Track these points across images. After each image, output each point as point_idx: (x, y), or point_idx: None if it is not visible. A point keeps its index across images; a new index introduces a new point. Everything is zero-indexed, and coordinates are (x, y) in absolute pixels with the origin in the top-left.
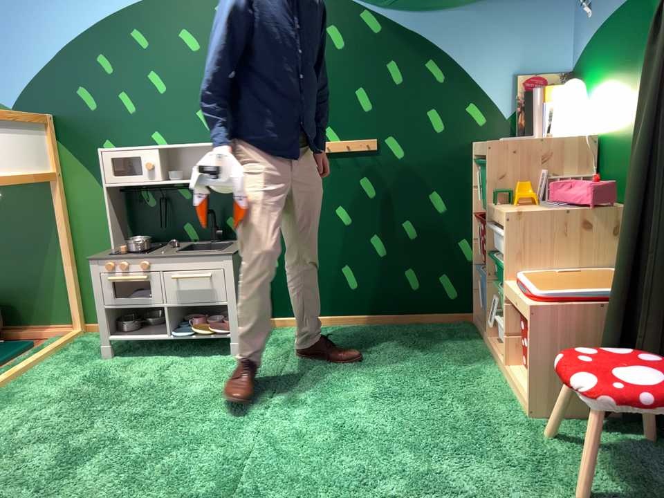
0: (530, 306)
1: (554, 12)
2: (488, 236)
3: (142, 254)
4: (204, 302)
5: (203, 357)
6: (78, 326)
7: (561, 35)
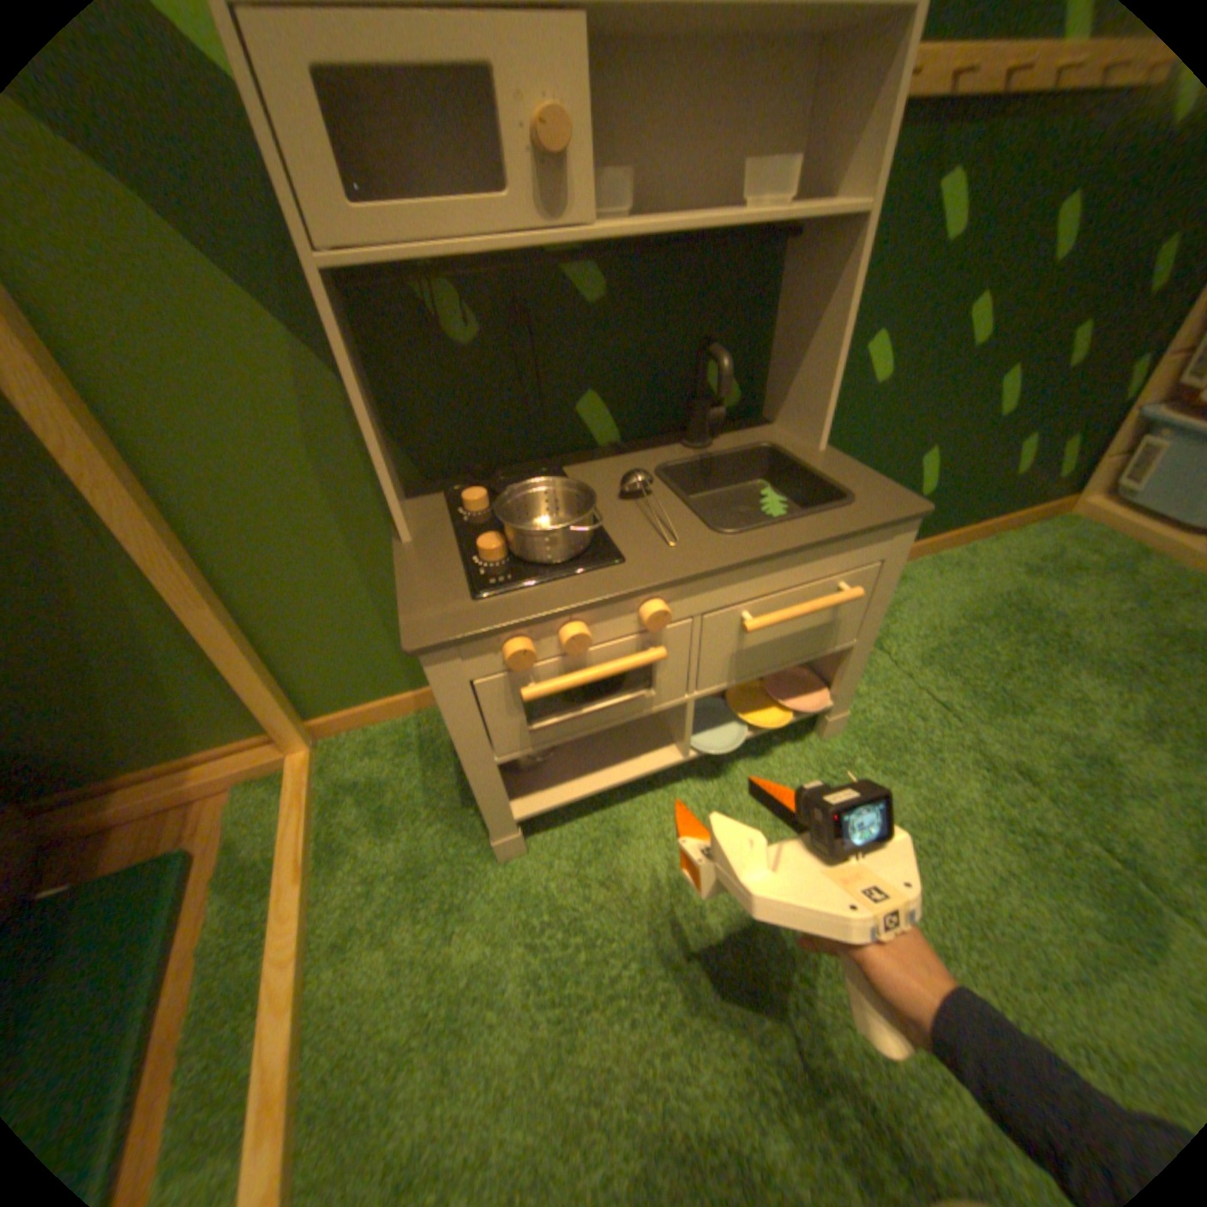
0: None
1: None
2: None
3: (612, 566)
4: (804, 657)
5: (757, 762)
6: (299, 744)
7: None
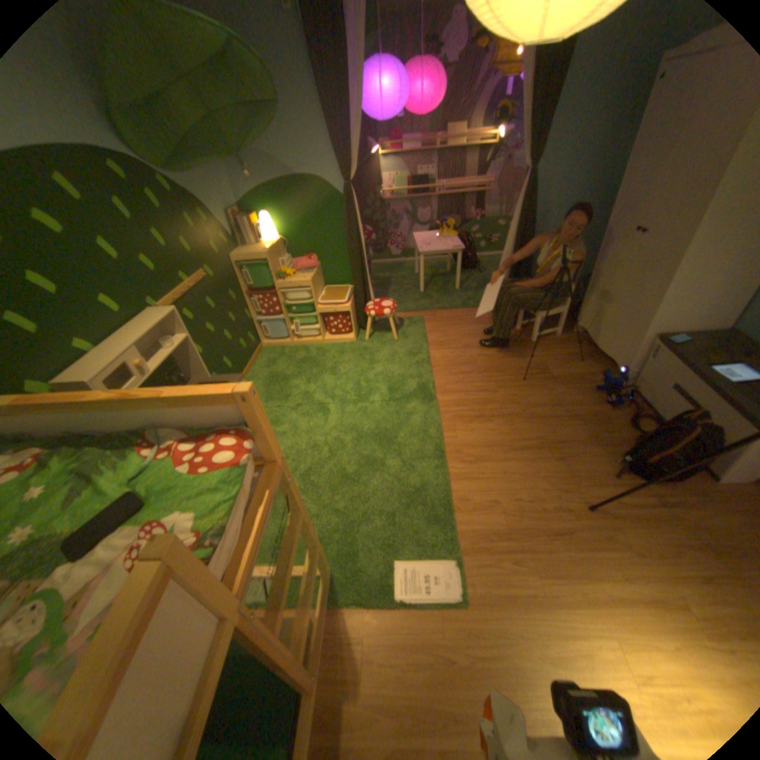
0: (347, 306)
1: (220, 171)
2: (280, 298)
3: None
4: None
5: None
6: None
7: (227, 184)
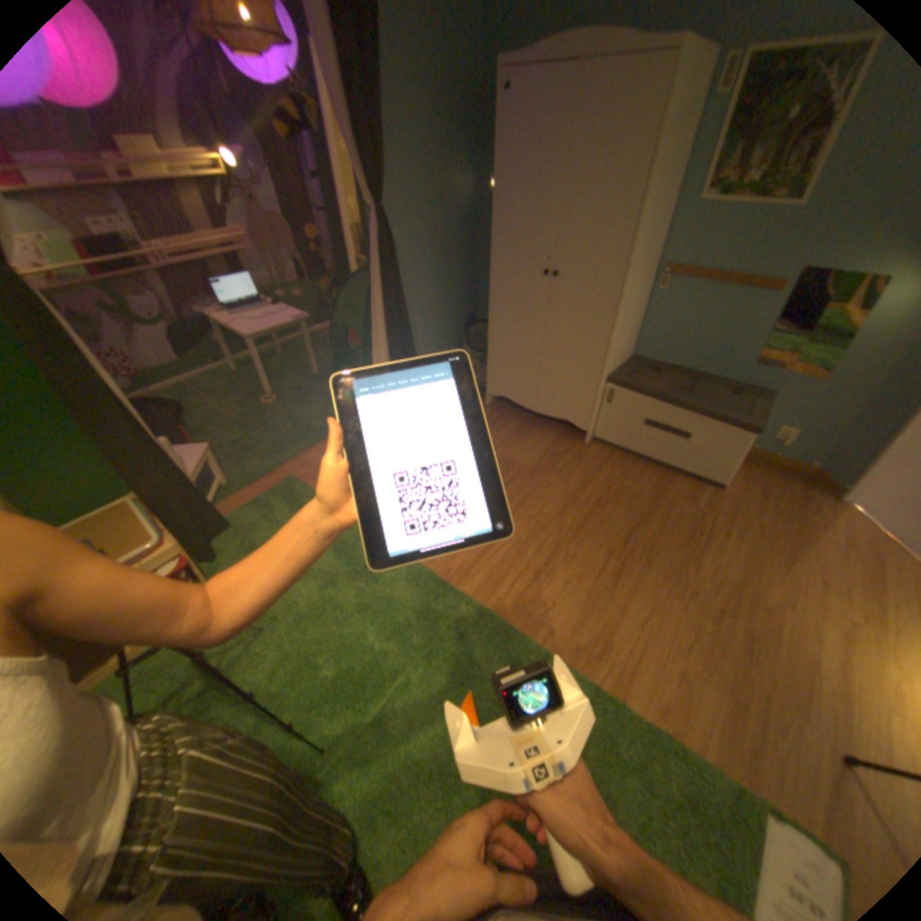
0: (172, 547)
1: None
2: None
3: None
4: None
5: None
6: None
7: None
